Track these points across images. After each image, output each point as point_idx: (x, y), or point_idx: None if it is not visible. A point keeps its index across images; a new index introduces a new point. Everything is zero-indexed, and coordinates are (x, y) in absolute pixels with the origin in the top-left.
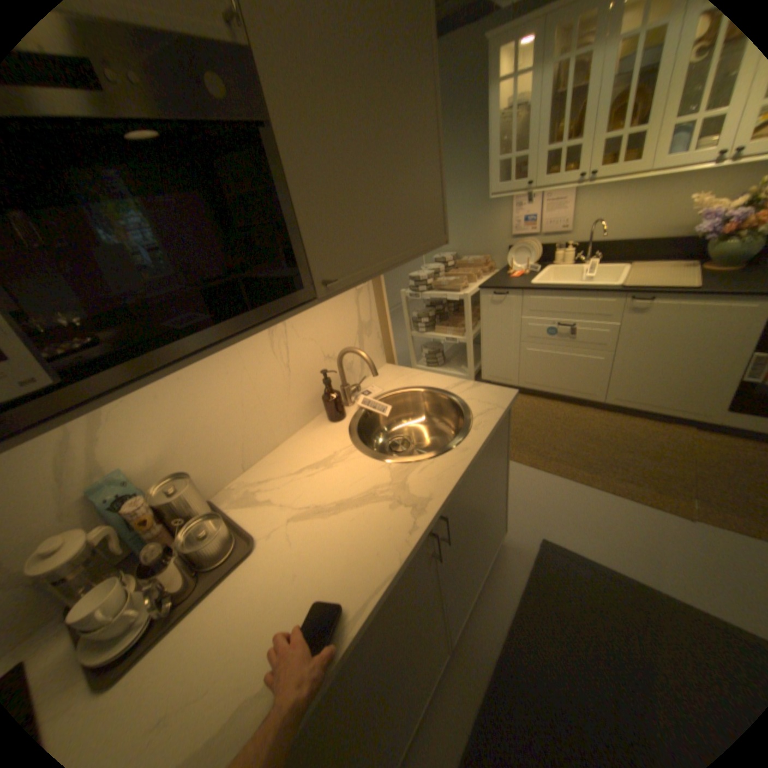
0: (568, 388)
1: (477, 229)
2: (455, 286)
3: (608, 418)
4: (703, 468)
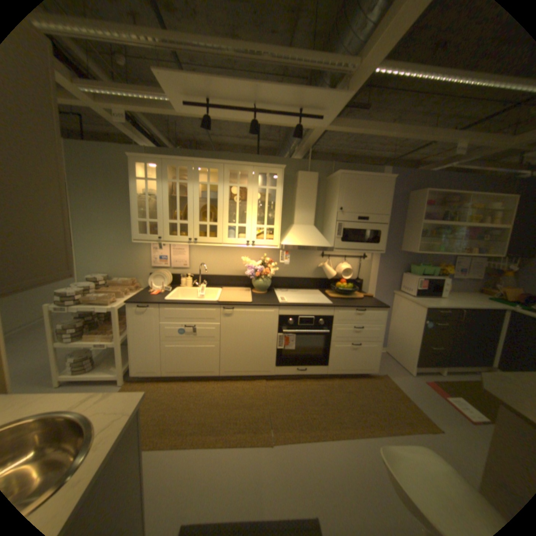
0: (196, 370)
1: (125, 259)
2: (103, 301)
3: (222, 386)
4: (271, 405)
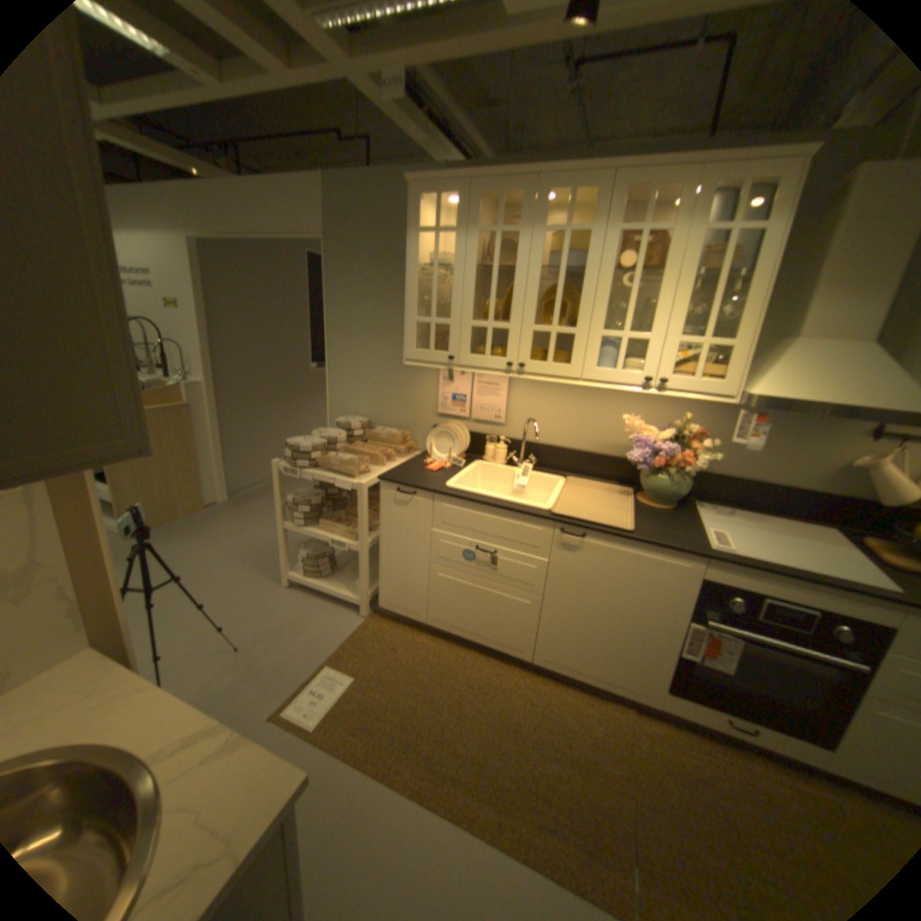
0: (488, 636)
1: (397, 396)
2: (349, 469)
3: (535, 687)
4: (644, 791)
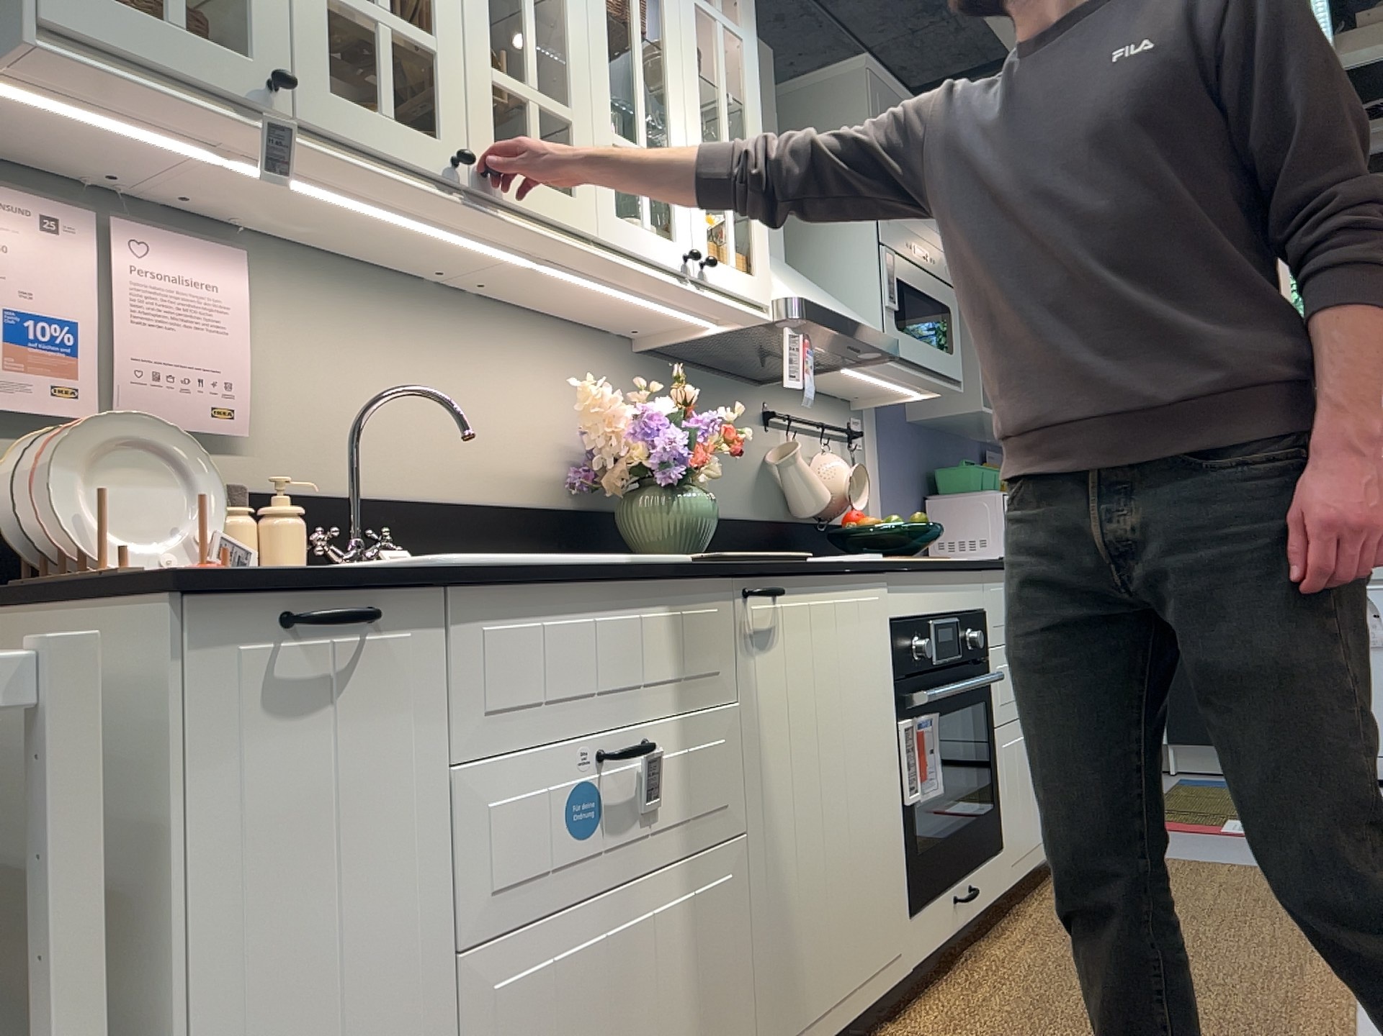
0: None
1: None
2: None
3: None
4: None
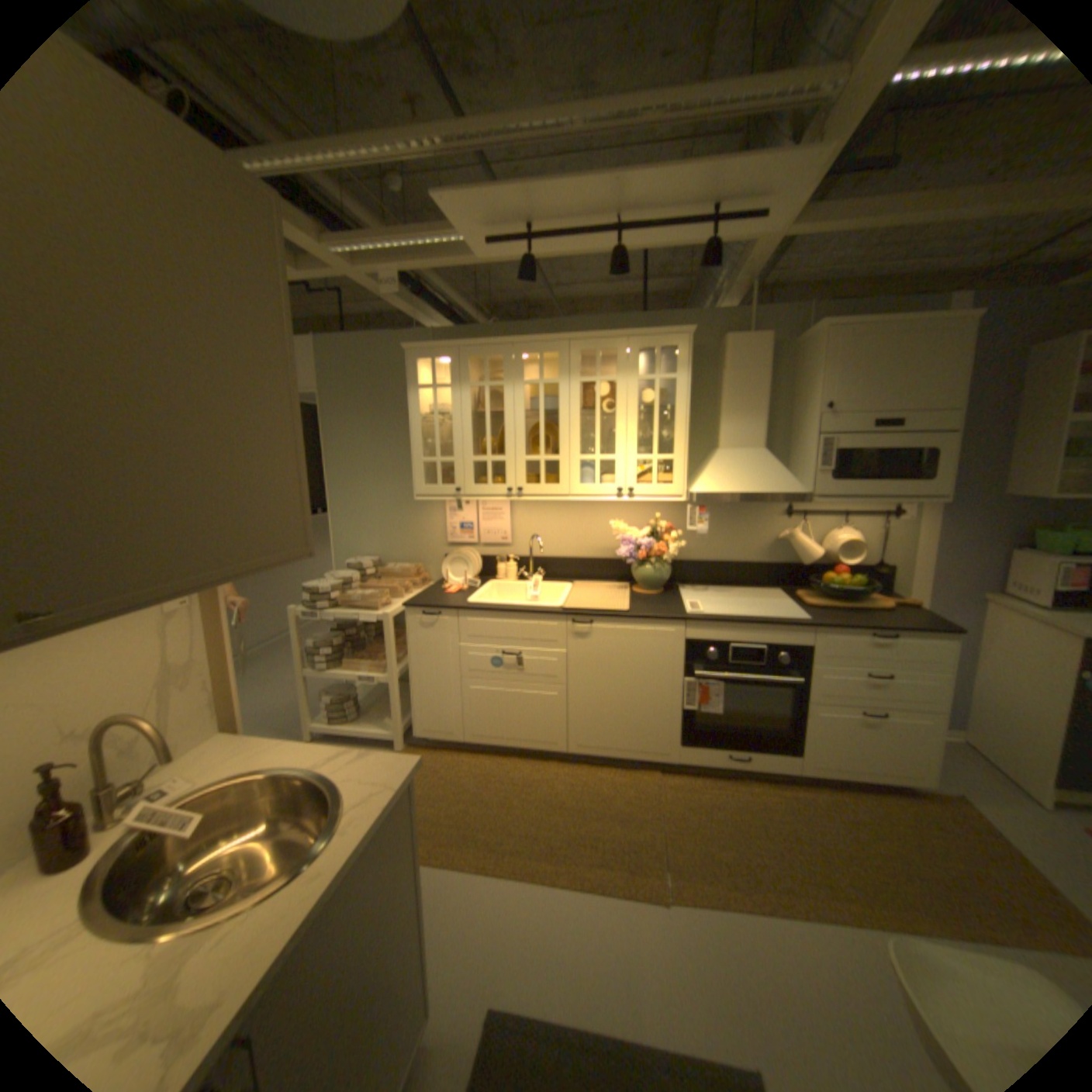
0: (523, 737)
1: (405, 531)
2: (371, 602)
3: (573, 773)
4: (670, 824)
